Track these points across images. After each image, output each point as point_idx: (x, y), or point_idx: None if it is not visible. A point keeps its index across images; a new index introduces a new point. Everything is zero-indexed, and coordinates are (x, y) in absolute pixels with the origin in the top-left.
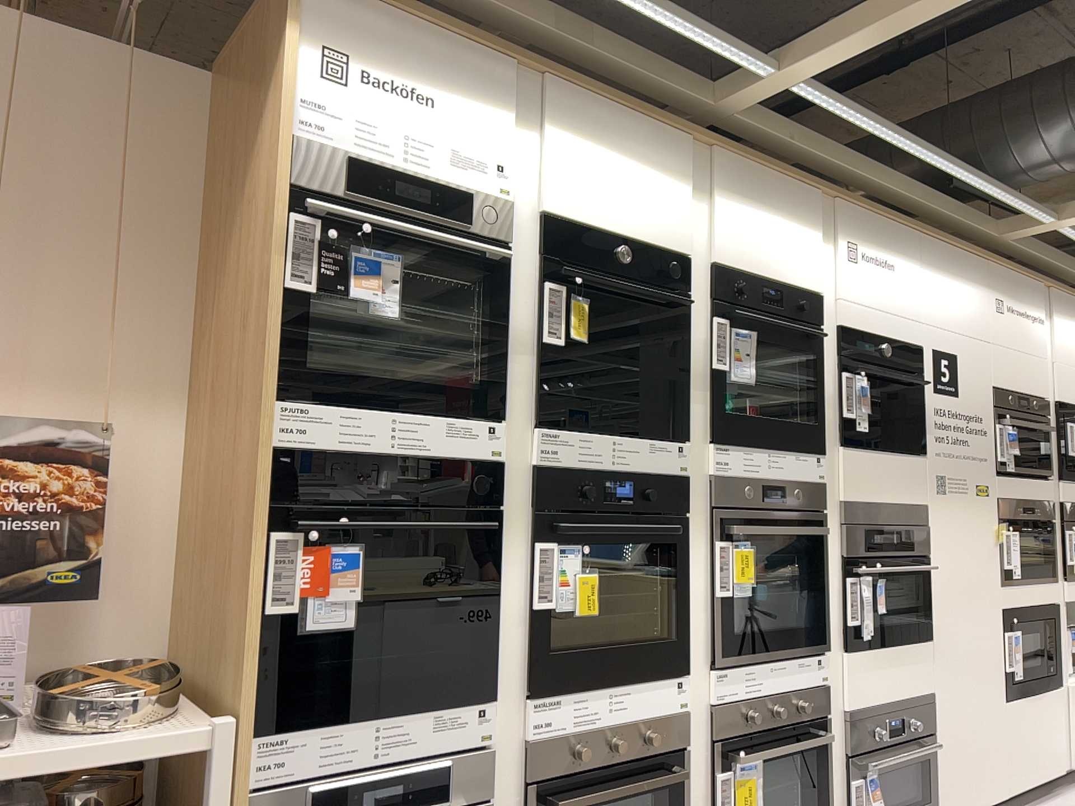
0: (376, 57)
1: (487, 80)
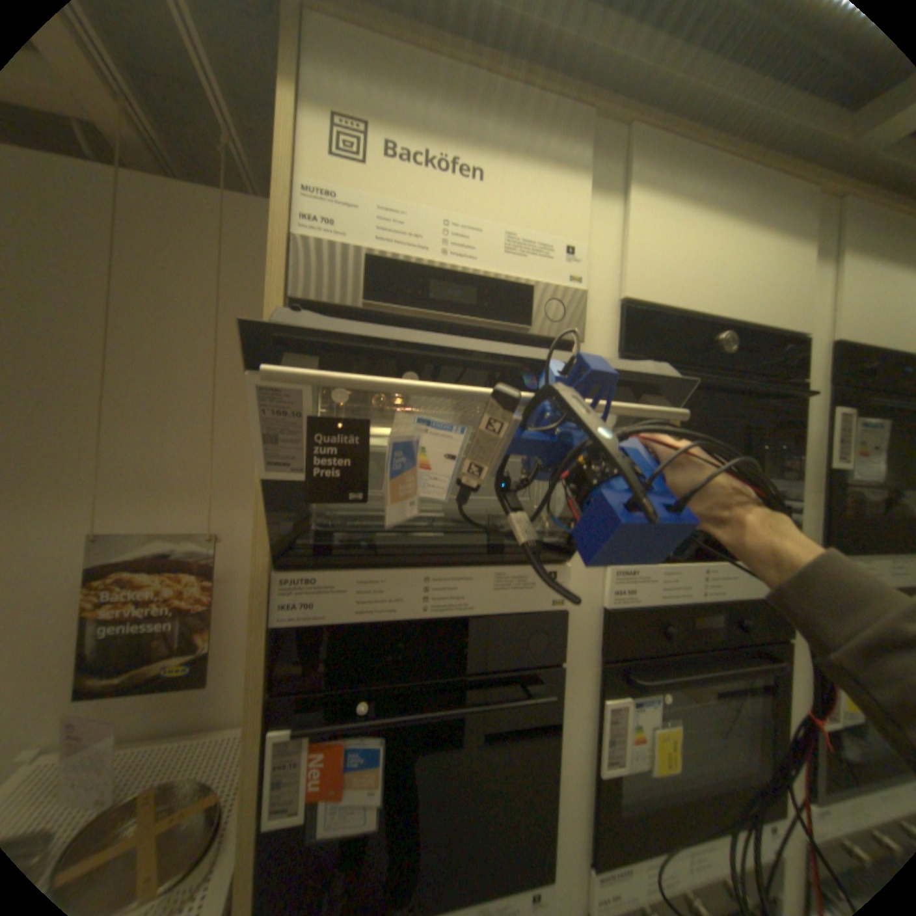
0: (400, 114)
1: (552, 133)
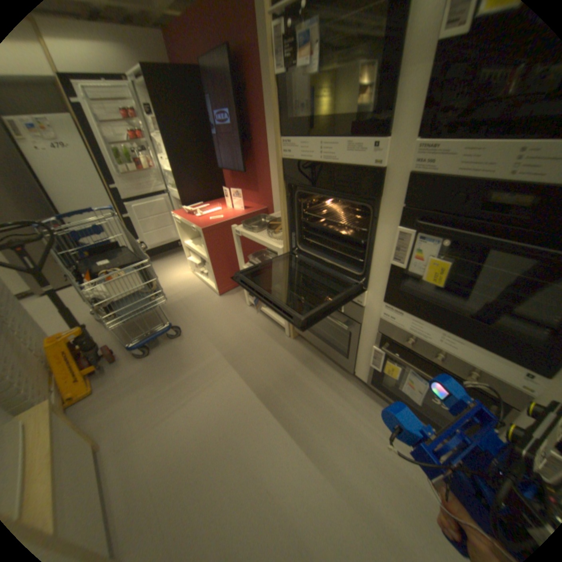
0: None
1: None
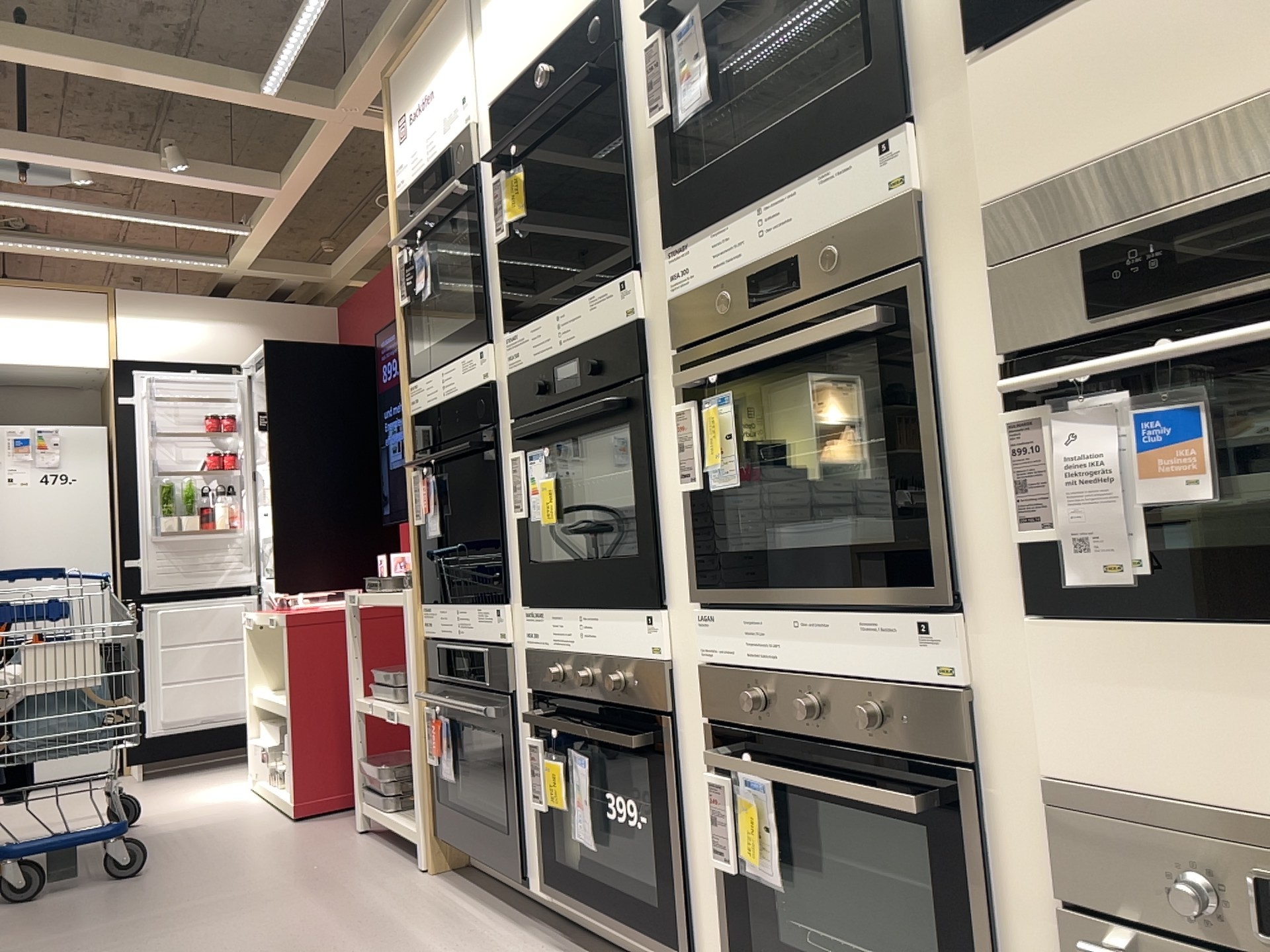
0: (410, 98)
1: (449, 31)
